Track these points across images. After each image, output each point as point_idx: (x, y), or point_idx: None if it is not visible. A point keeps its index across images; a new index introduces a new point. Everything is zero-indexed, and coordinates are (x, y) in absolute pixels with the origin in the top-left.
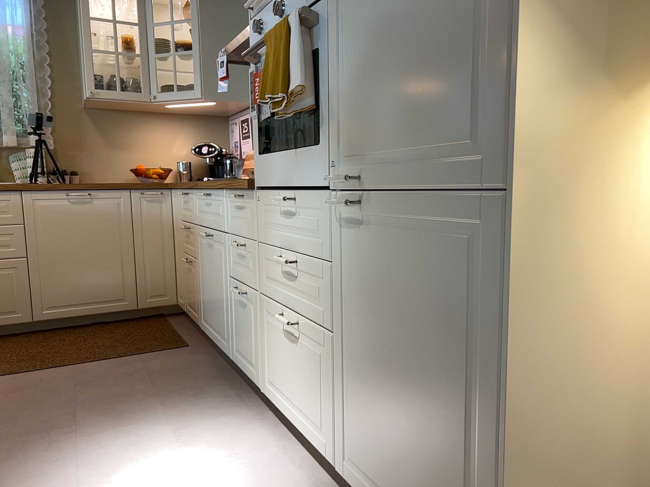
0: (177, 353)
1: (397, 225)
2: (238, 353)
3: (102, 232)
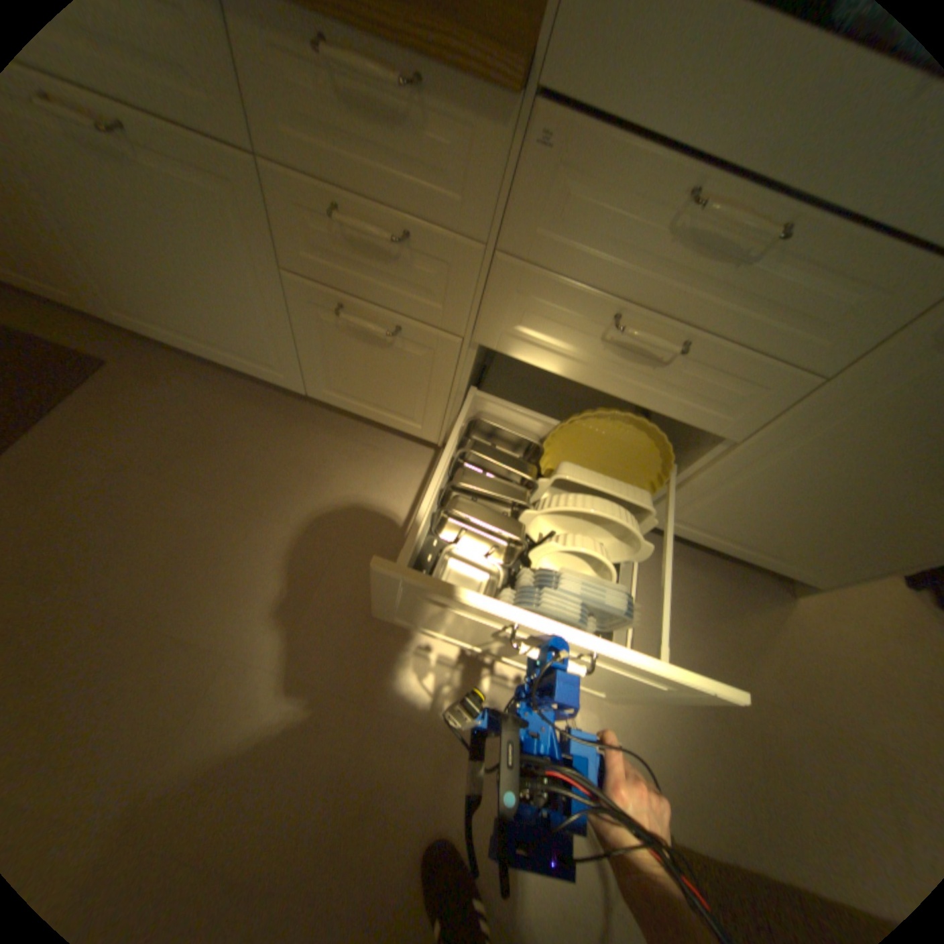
0: (107, 386)
1: None
2: (337, 389)
3: None
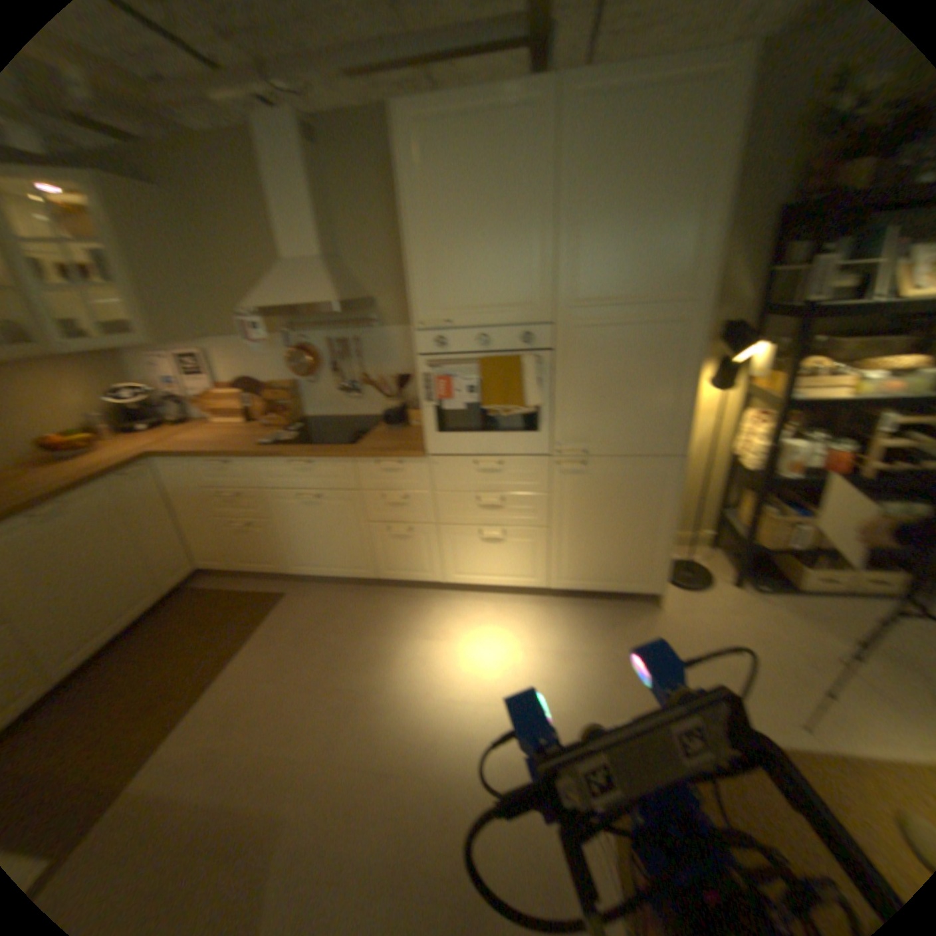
0: (283, 604)
1: (606, 469)
2: (388, 569)
3: (85, 541)
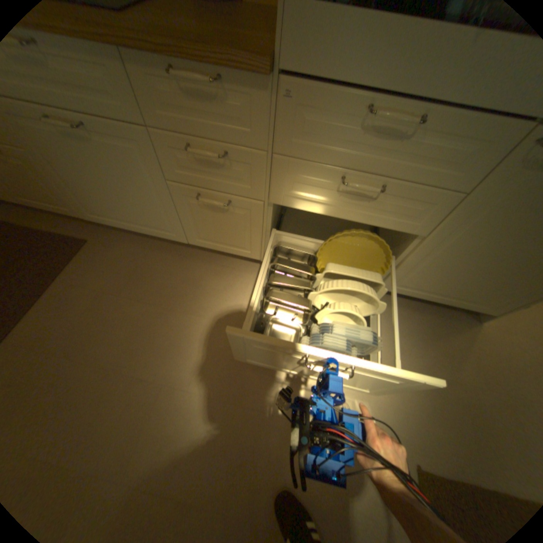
0: (88, 253)
1: None
2: (203, 238)
3: None
